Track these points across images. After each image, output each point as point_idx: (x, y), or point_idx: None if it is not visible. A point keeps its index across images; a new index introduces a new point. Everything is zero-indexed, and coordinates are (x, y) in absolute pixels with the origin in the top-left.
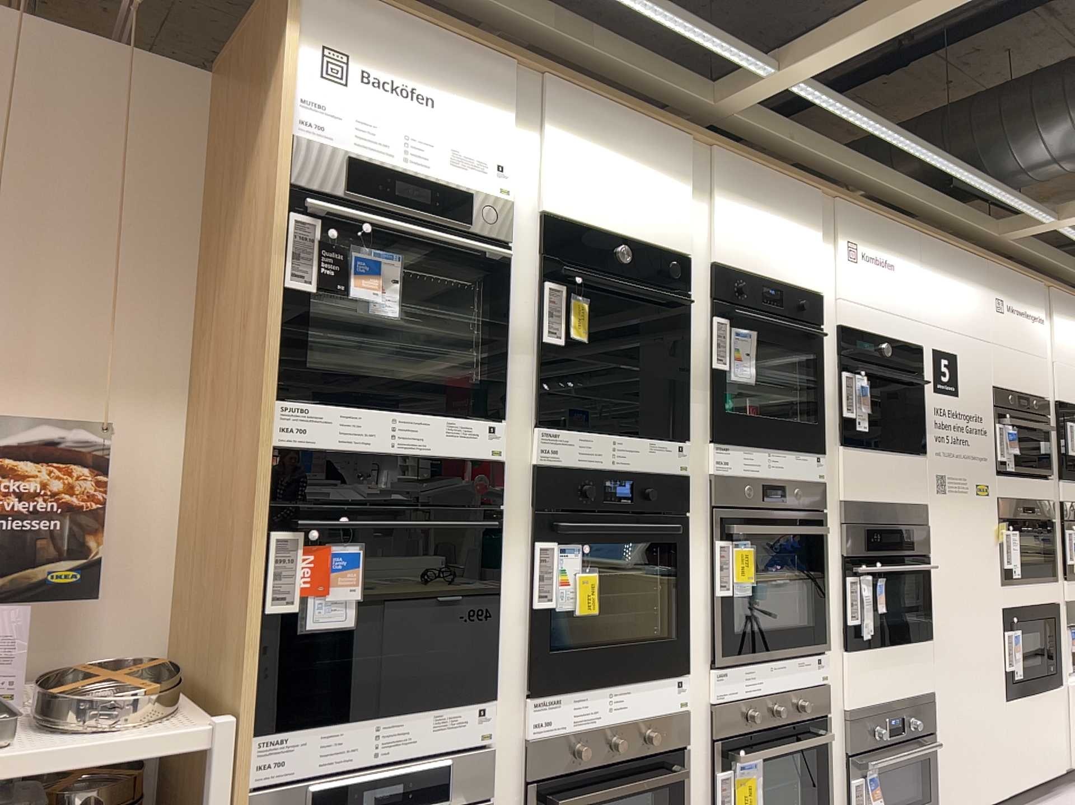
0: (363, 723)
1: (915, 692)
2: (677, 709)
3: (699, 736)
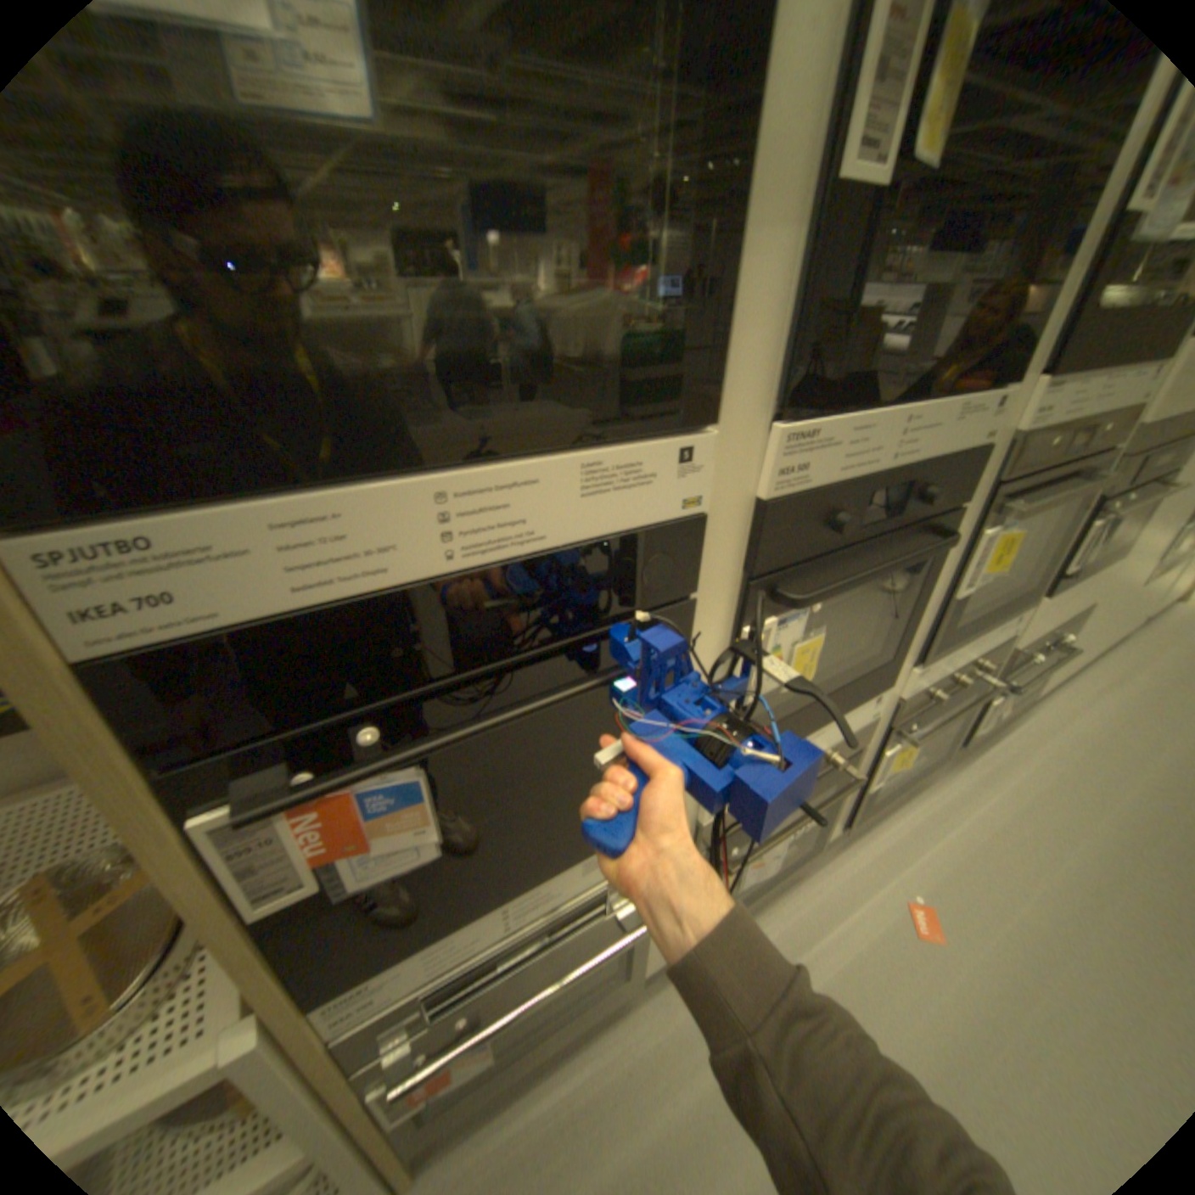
0: (483, 919)
1: (1081, 614)
2: (868, 724)
3: (877, 730)
